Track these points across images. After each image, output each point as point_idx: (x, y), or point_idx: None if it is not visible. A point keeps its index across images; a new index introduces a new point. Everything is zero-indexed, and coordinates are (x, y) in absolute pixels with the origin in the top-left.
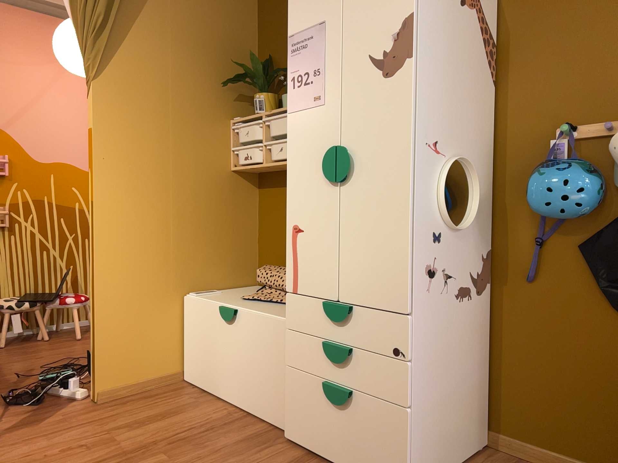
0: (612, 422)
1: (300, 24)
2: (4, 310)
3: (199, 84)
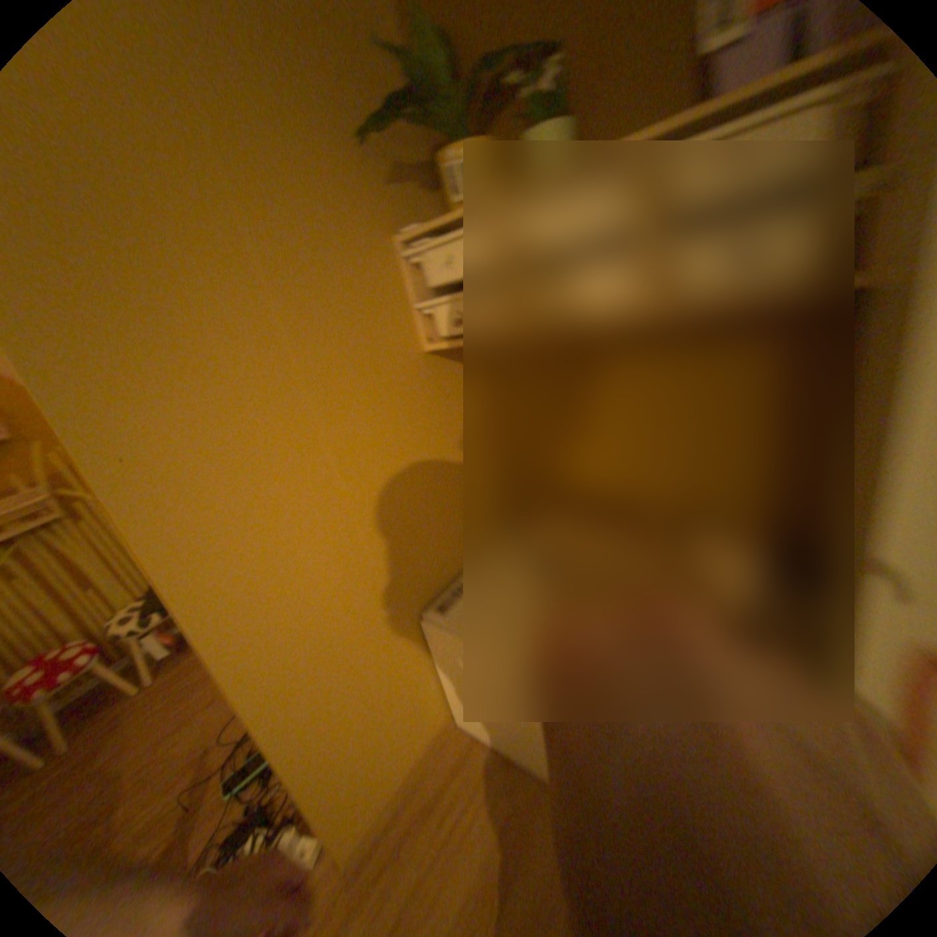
0: None
1: None
2: (125, 636)
3: (296, 149)
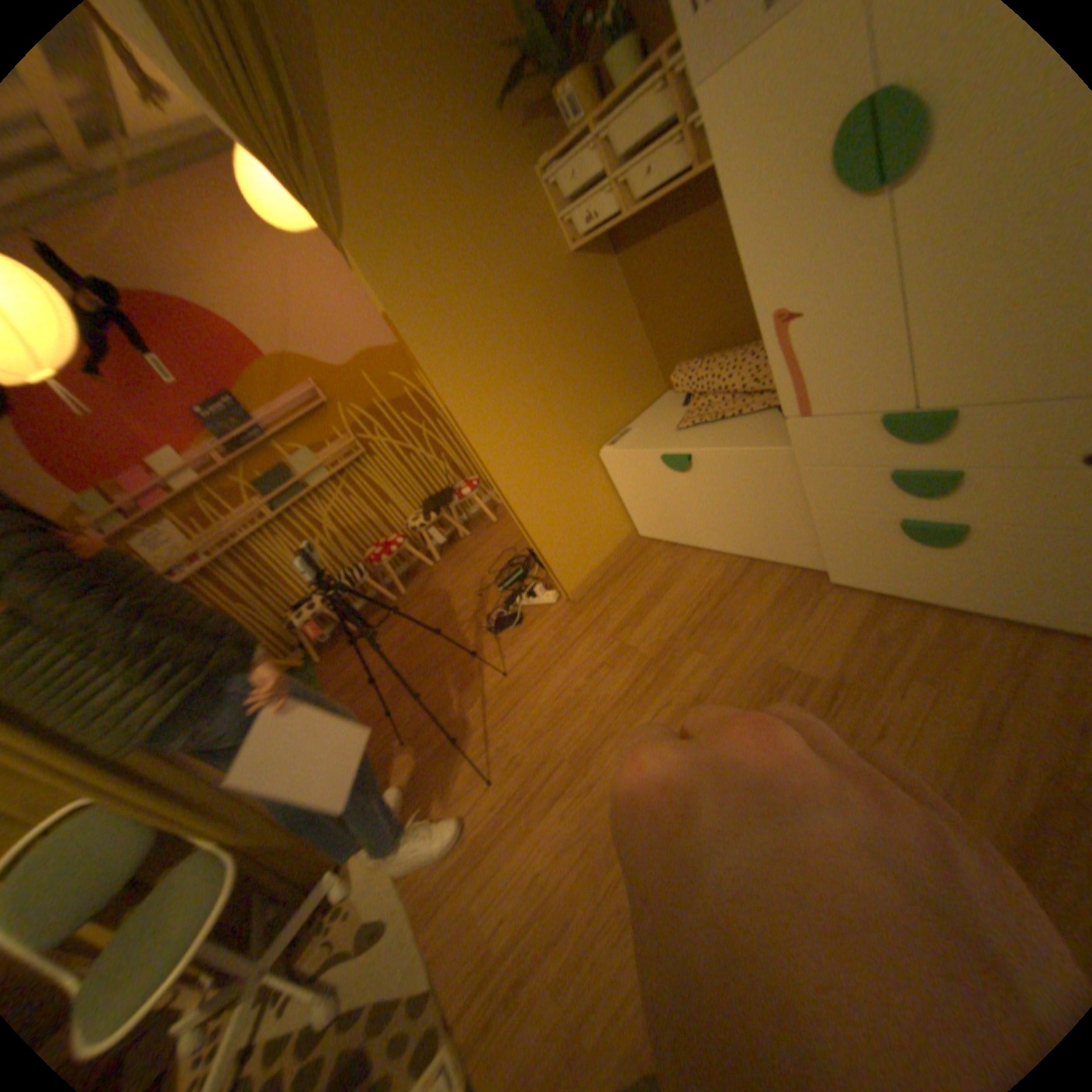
0: None
1: None
2: (418, 529)
3: (464, 132)
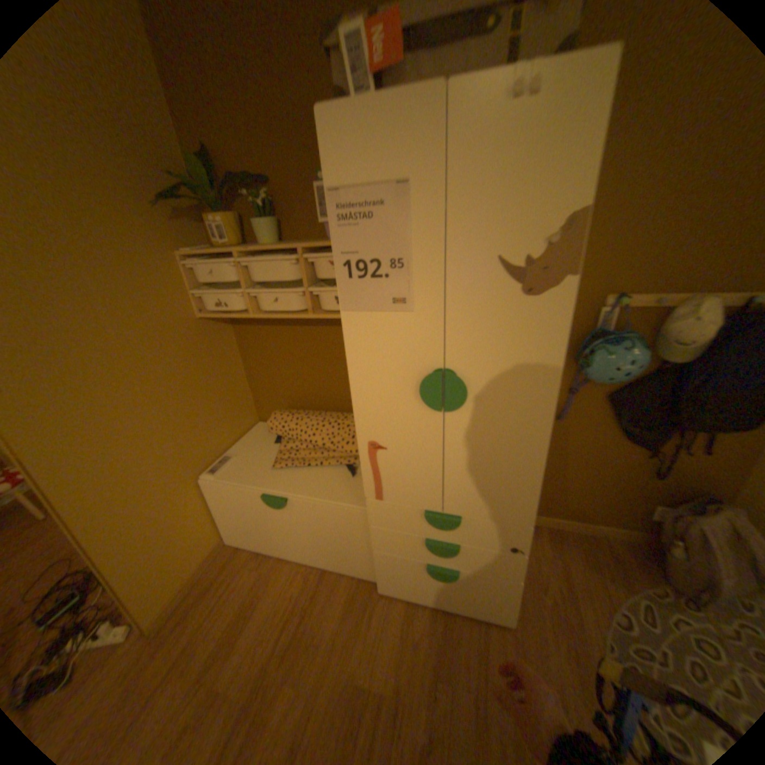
0: (606, 501)
1: (351, 168)
2: None
3: (109, 208)
